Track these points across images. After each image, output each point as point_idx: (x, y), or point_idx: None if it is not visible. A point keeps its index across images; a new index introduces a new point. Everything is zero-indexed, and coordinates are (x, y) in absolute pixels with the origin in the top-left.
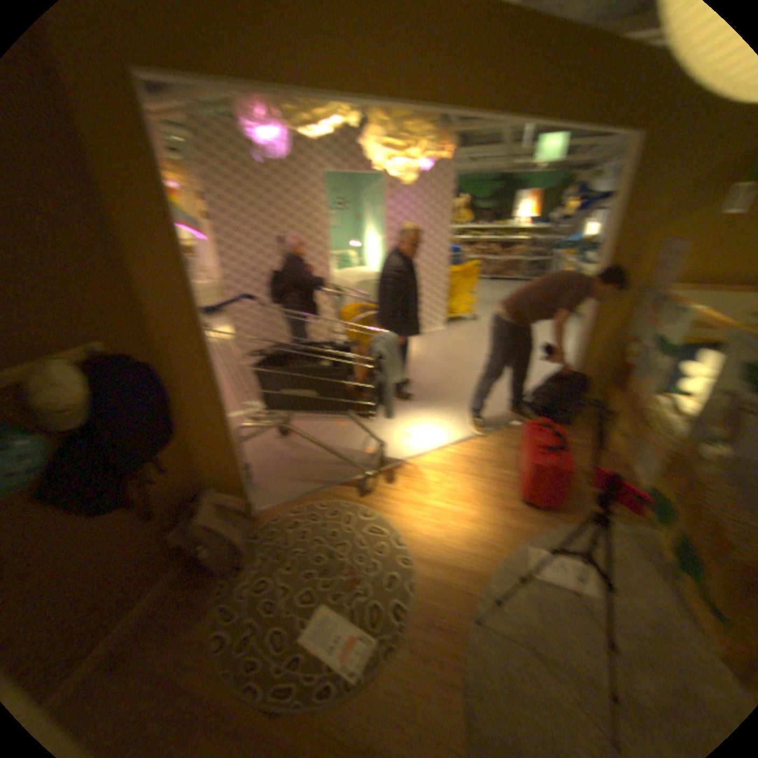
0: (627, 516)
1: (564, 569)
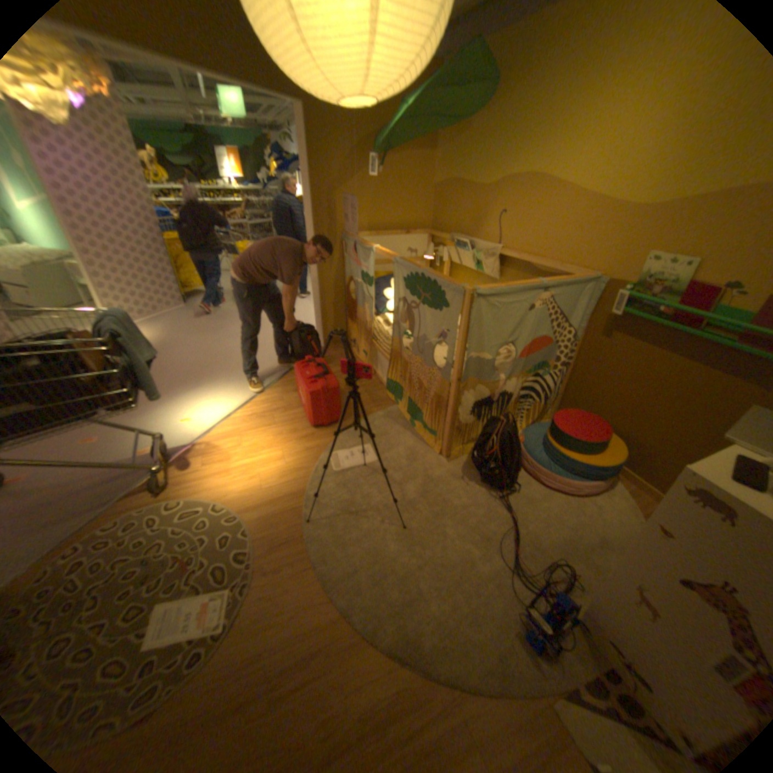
0: (381, 405)
1: (354, 455)
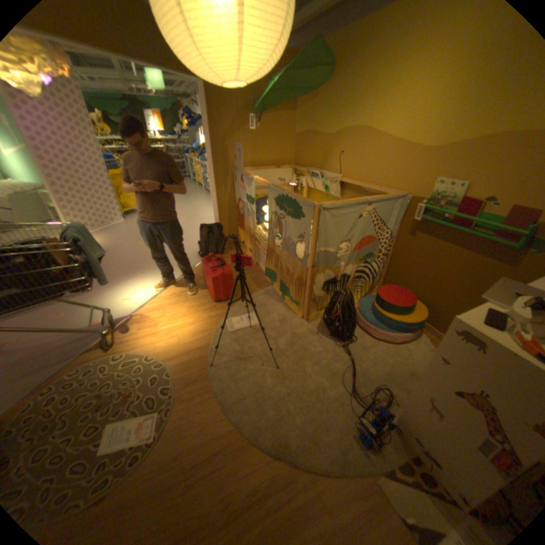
0: (262, 286)
1: (243, 320)
